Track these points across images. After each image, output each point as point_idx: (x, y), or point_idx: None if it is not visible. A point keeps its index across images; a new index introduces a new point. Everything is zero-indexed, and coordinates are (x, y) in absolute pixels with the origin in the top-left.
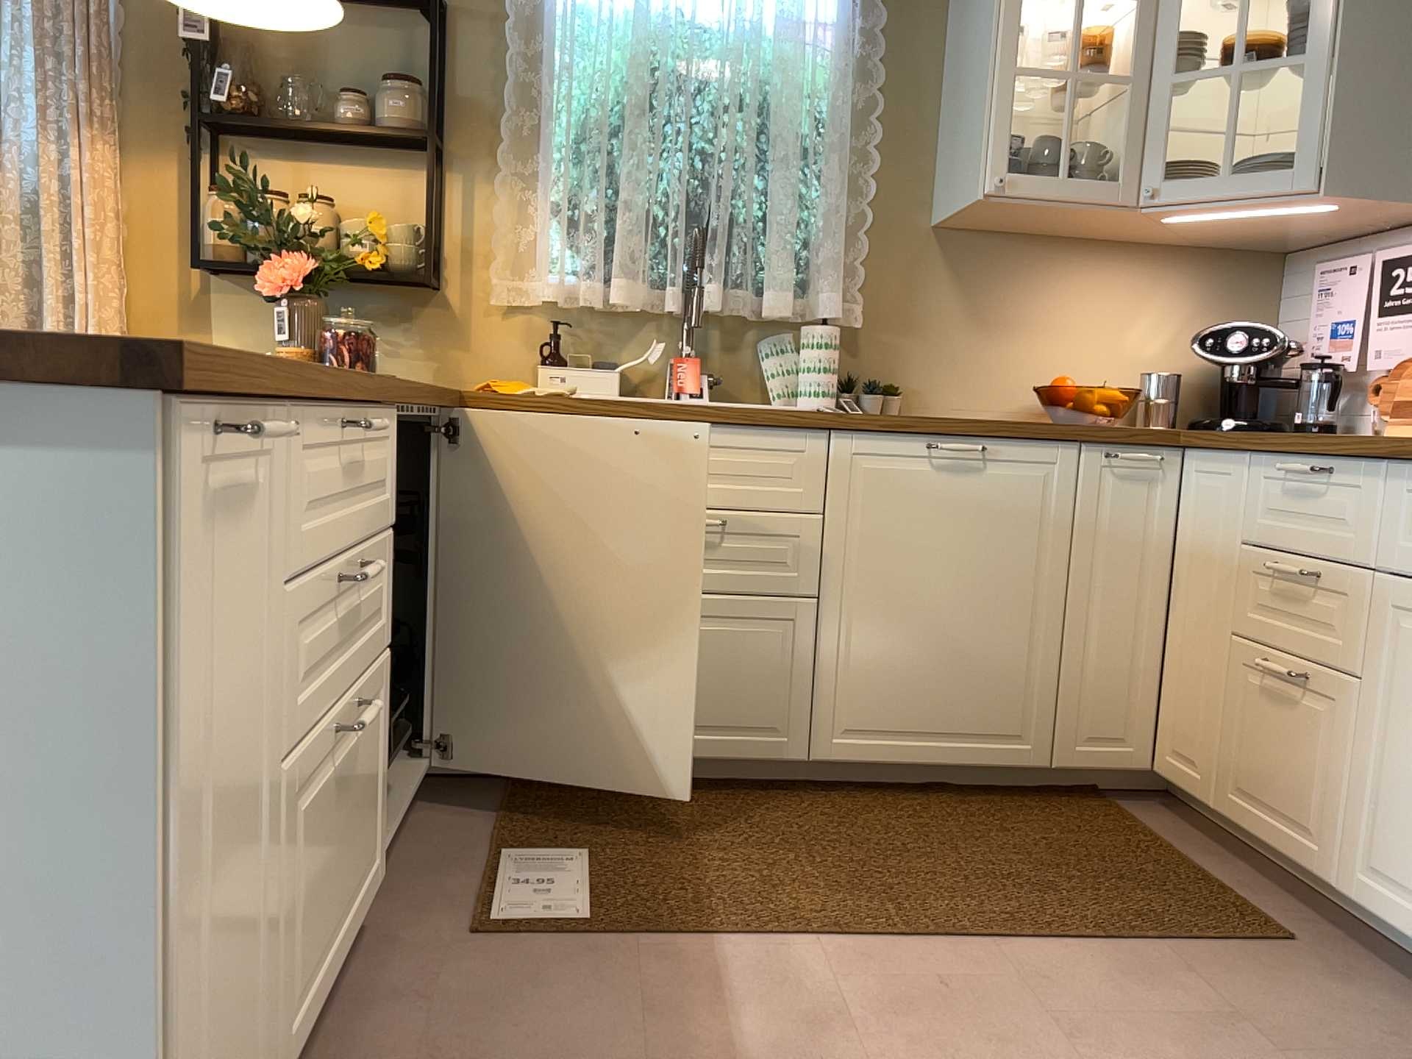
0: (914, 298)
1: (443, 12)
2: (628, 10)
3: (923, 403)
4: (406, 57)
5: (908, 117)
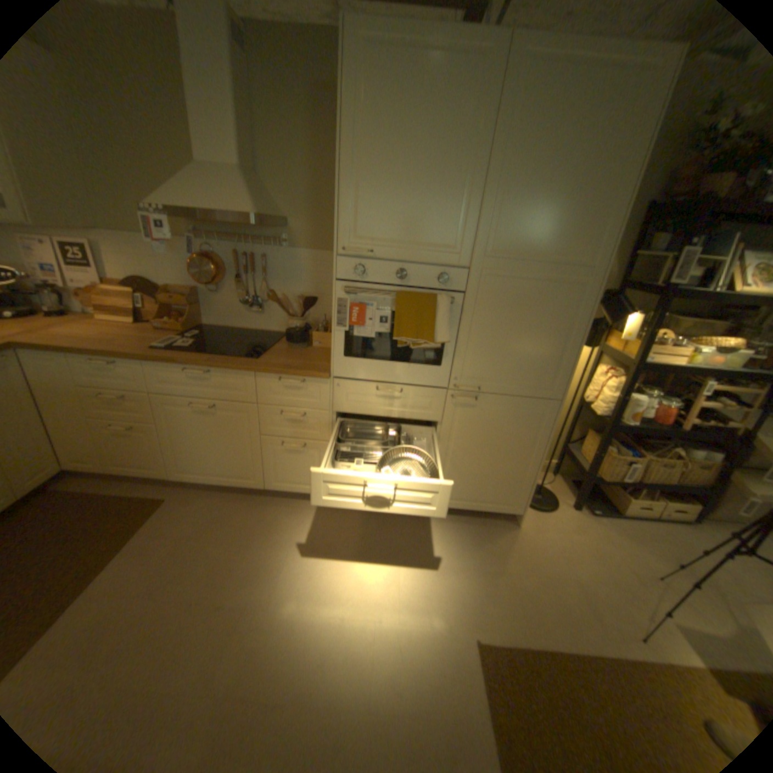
0: None
1: None
2: None
3: None
4: None
5: None
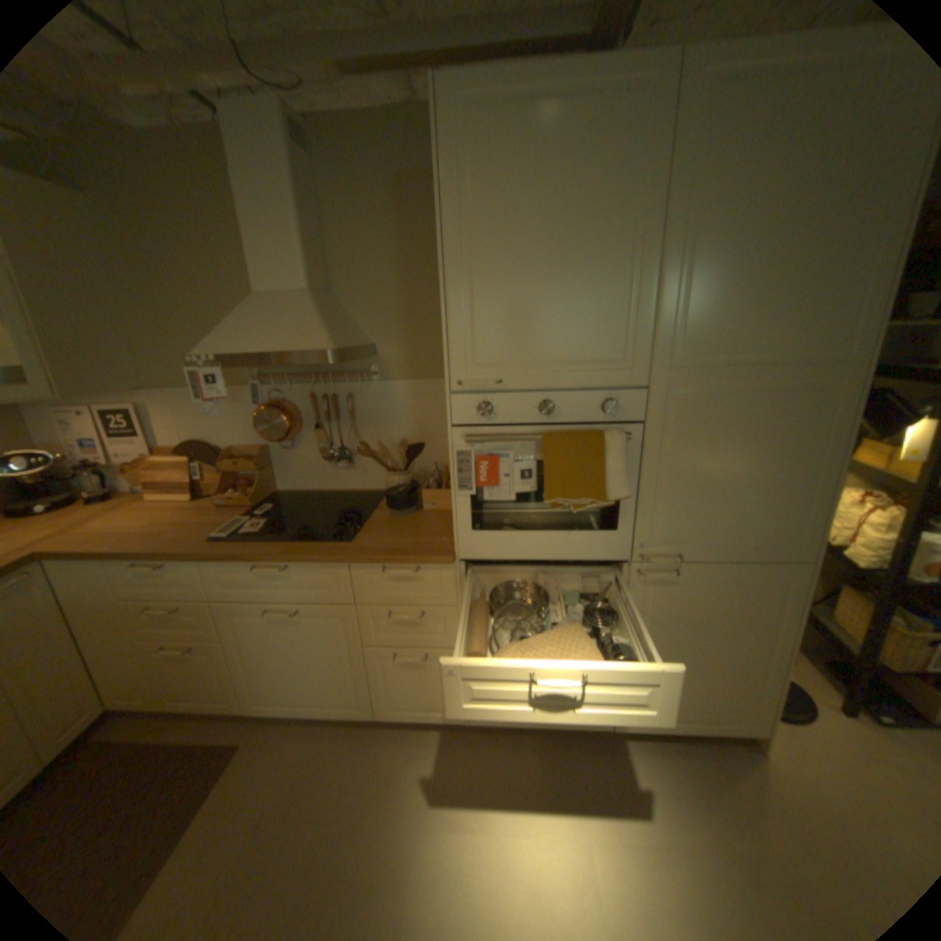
0: None
1: None
2: None
3: None
4: None
5: None
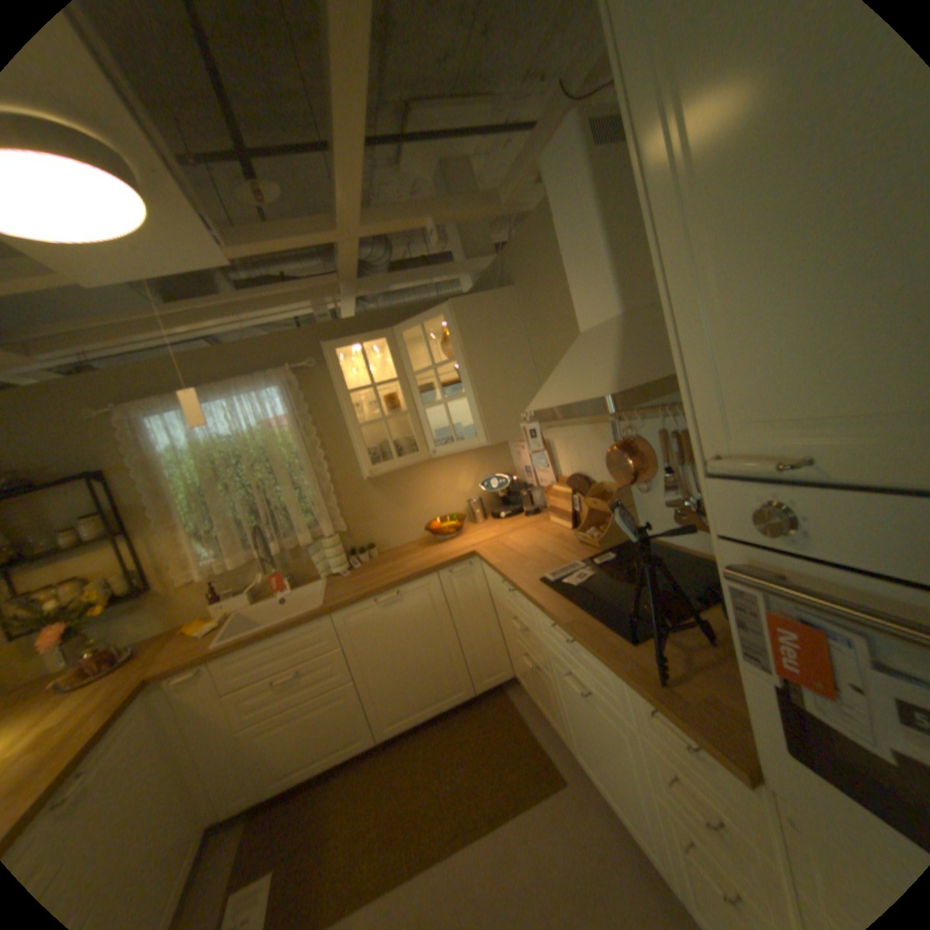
0: (366, 506)
1: (92, 482)
2: (188, 443)
3: (386, 545)
4: (89, 498)
5: (335, 438)
